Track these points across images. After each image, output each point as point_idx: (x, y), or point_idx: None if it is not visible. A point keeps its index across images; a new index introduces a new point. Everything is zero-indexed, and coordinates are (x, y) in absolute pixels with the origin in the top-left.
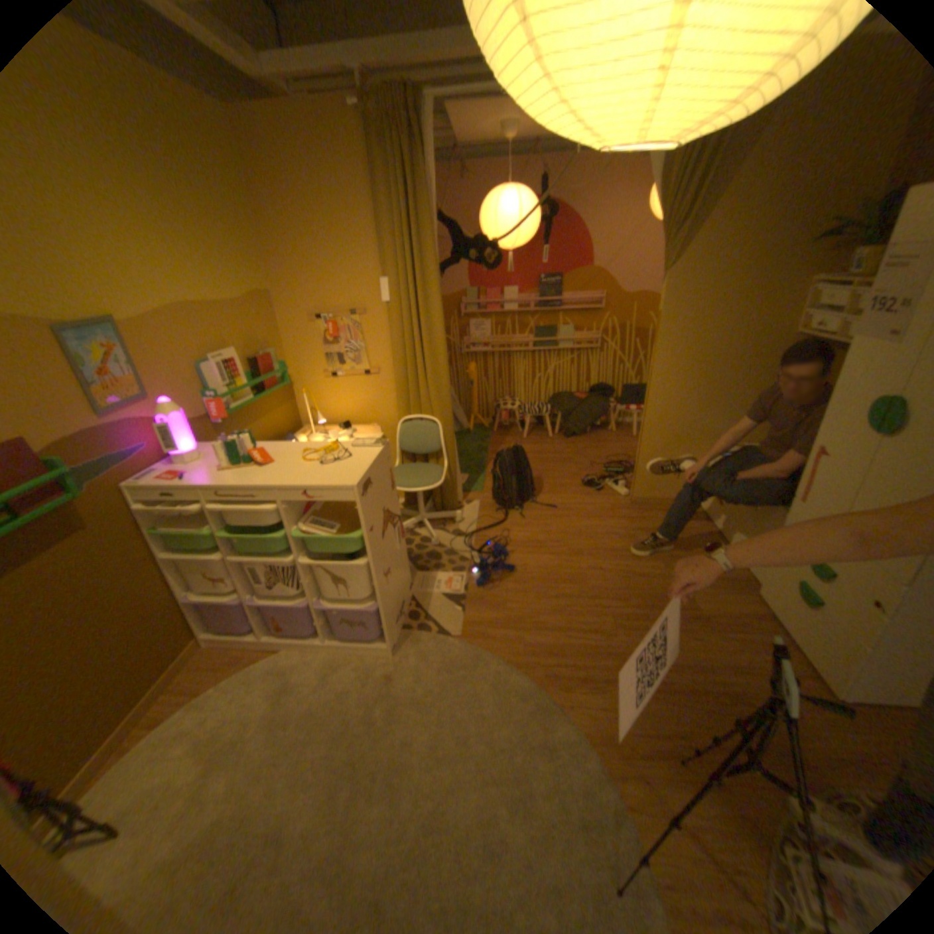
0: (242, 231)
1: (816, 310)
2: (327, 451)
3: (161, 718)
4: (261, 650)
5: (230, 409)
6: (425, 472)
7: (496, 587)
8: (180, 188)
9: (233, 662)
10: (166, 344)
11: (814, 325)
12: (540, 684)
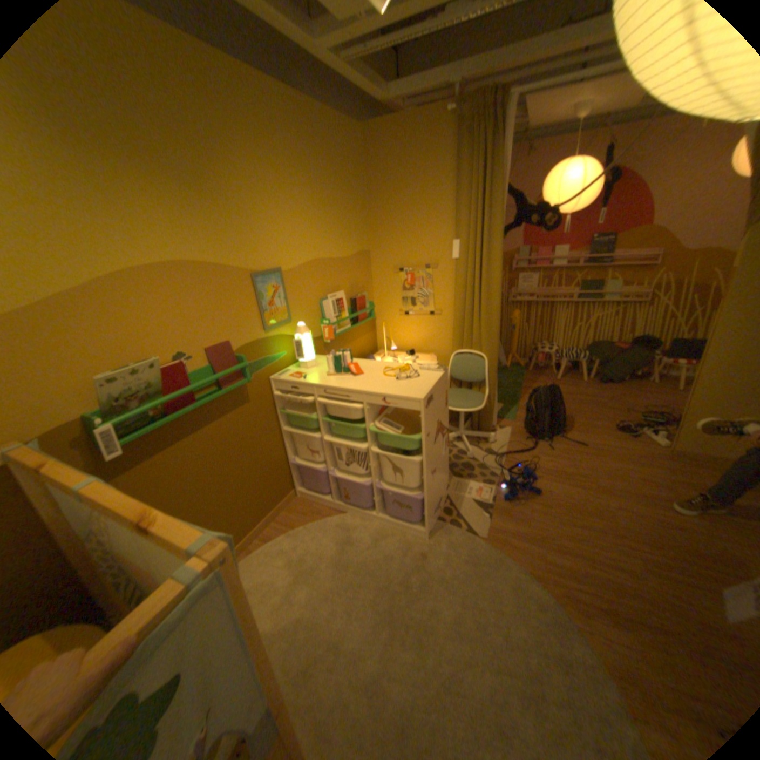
0: (358, 209)
1: None
2: (400, 370)
3: (270, 537)
4: (334, 509)
5: (335, 333)
6: (468, 397)
7: (522, 505)
8: (327, 182)
9: (315, 512)
10: (305, 287)
11: None
12: (559, 602)
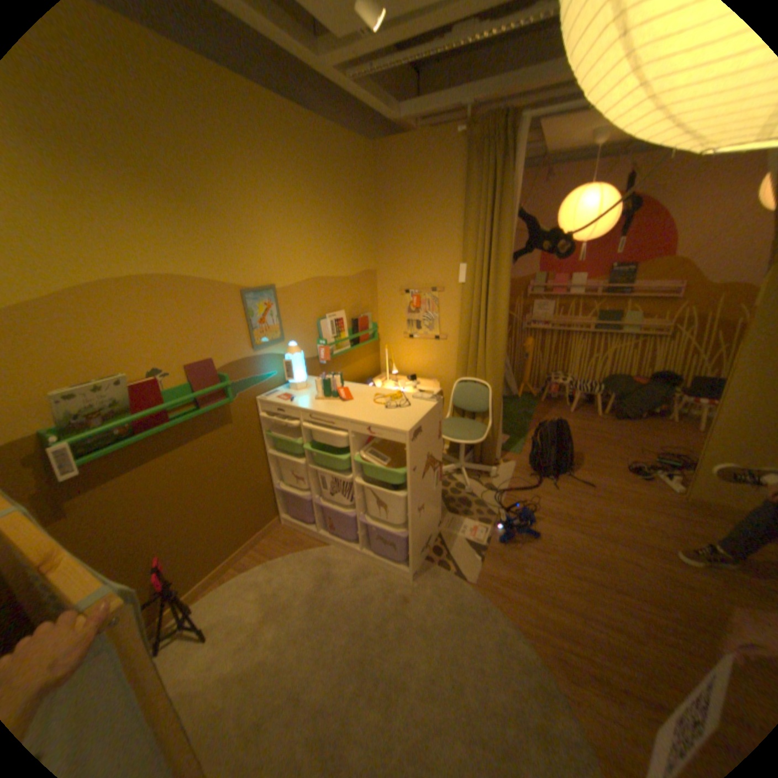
0: (365, 228)
1: None
2: (392, 398)
3: (247, 567)
4: (318, 539)
5: (332, 354)
6: (469, 428)
7: (518, 548)
8: (331, 200)
9: (298, 542)
10: (301, 305)
11: None
12: (547, 663)
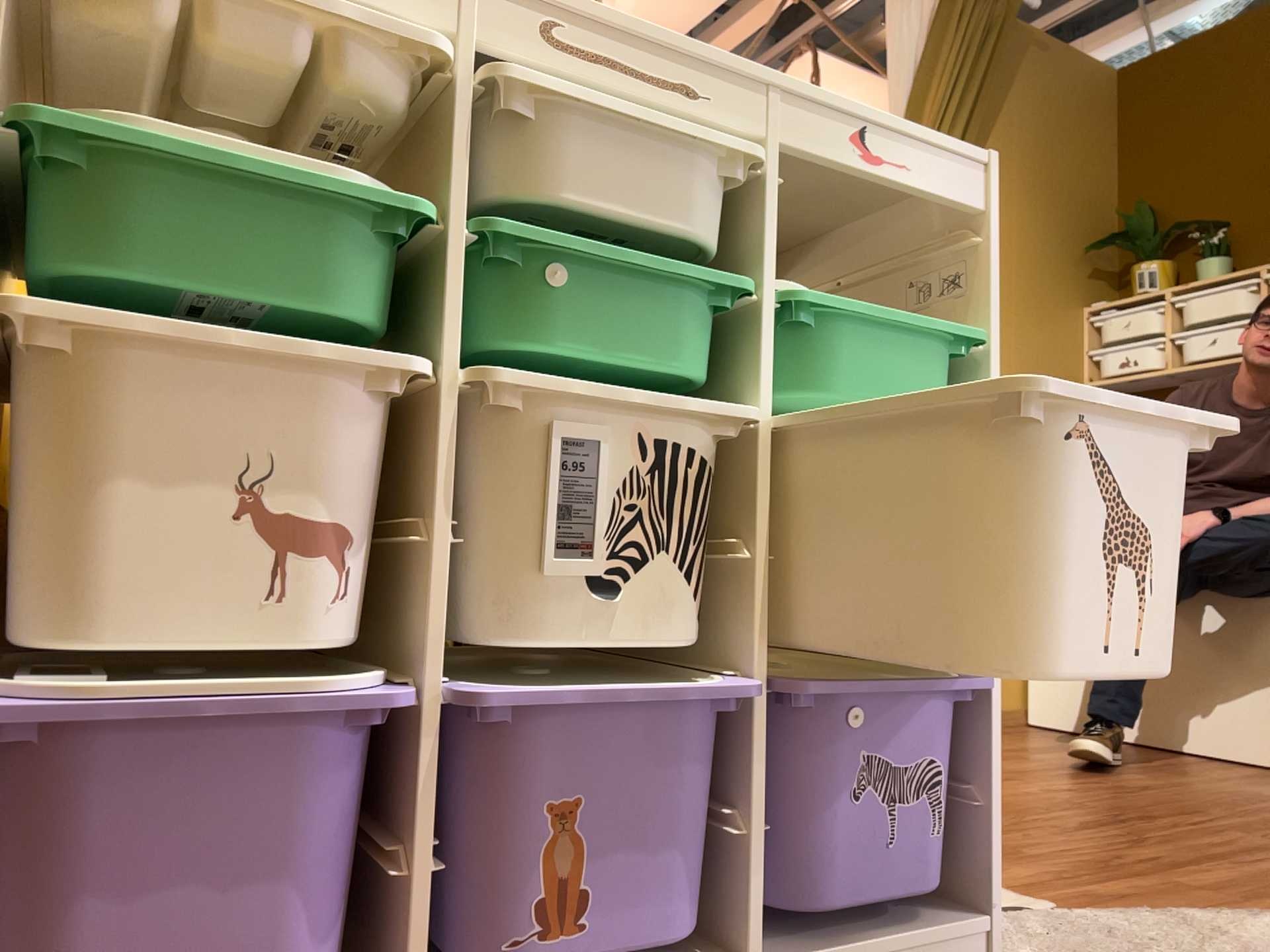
0: None
1: (1098, 350)
2: None
3: None
4: None
5: None
6: None
7: None
8: None
9: None
10: None
11: (1102, 373)
12: None
